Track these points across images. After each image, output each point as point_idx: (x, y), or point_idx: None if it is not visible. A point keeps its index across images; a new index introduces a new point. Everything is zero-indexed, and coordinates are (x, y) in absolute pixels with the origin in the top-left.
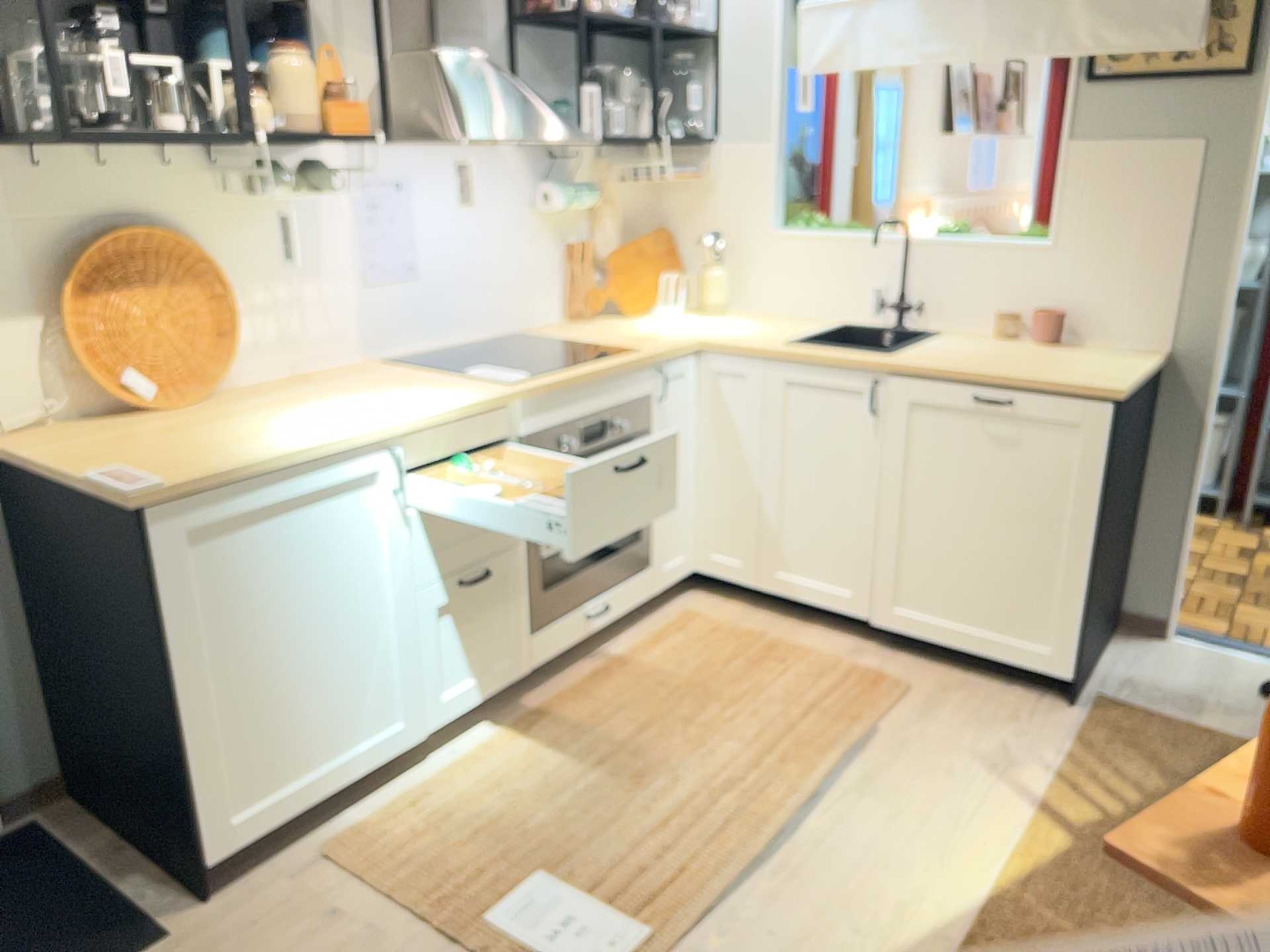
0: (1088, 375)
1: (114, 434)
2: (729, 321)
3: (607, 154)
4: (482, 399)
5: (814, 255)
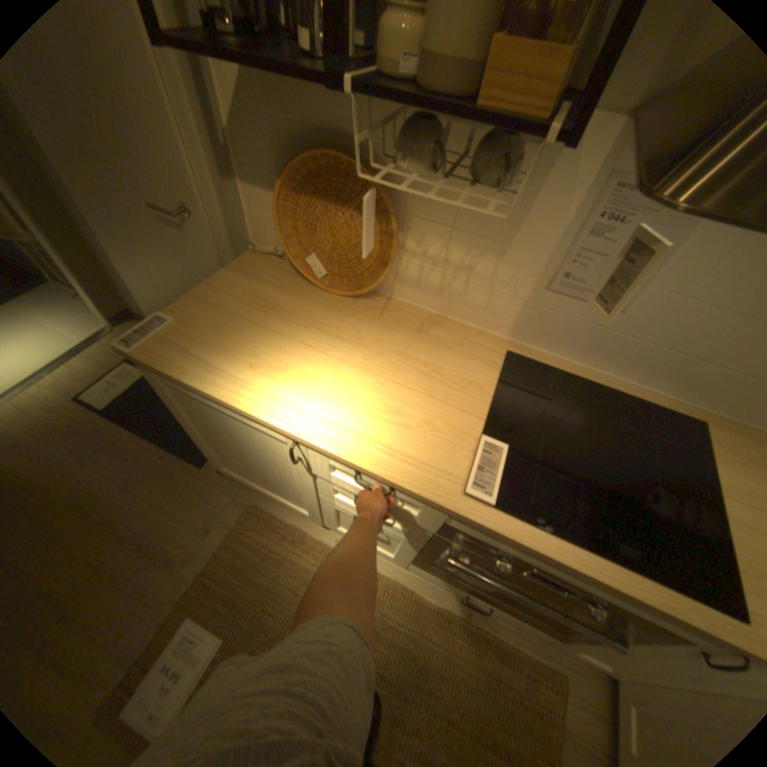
0: None
1: (266, 287)
2: None
3: None
4: (398, 482)
5: None
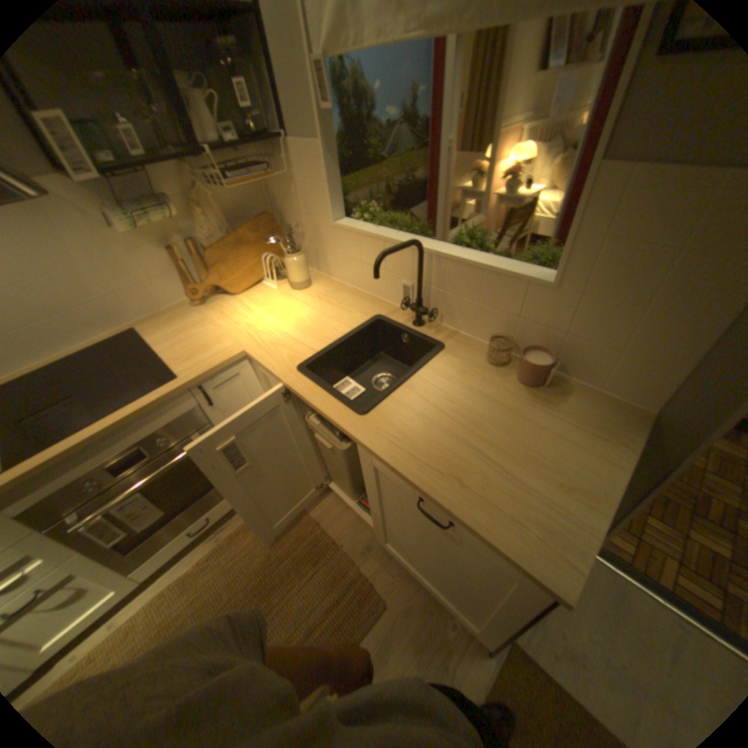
0: (536, 518)
1: None
2: (295, 305)
3: (190, 156)
4: None
5: (360, 249)
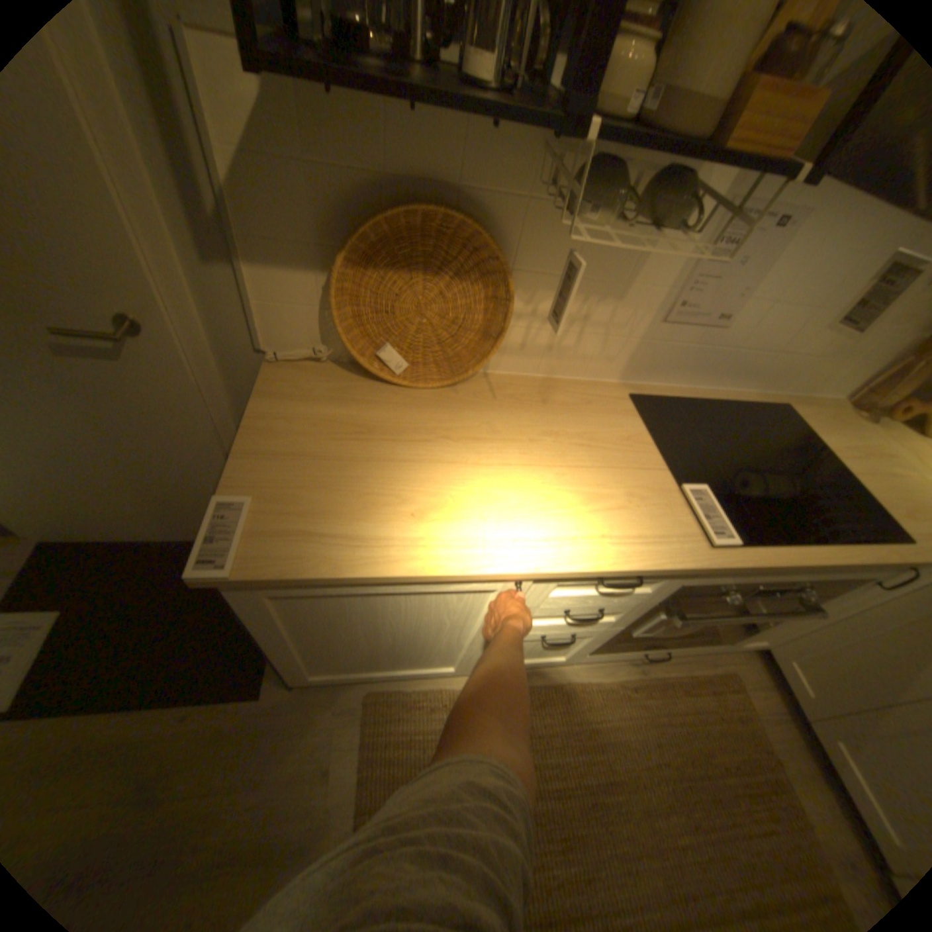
0: None
1: (337, 406)
2: None
3: None
4: (659, 566)
5: None
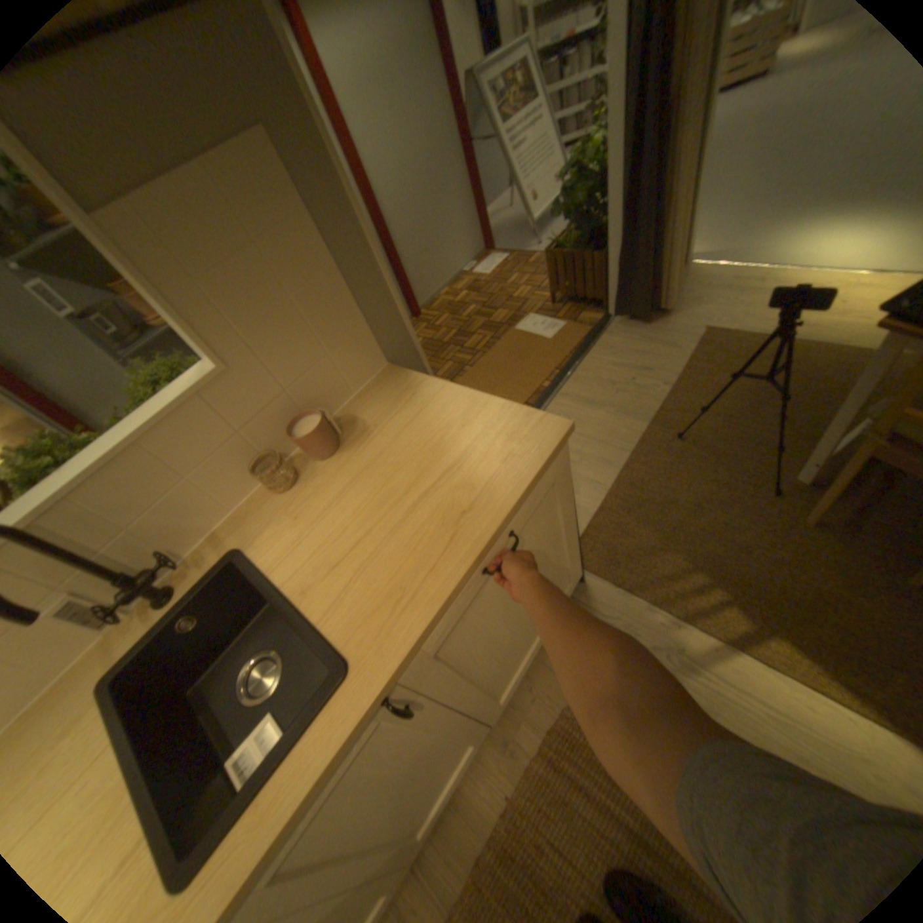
0: (499, 446)
1: None
2: None
3: None
4: None
5: None
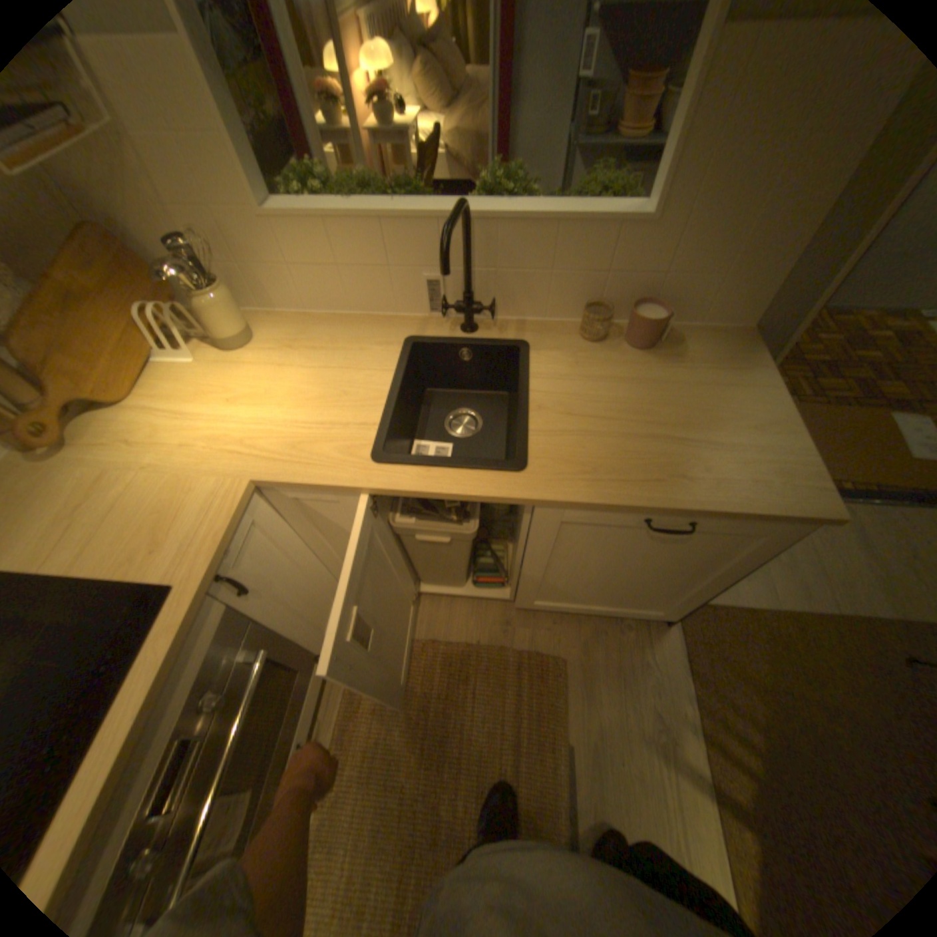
0: (764, 469)
1: None
2: (261, 373)
3: None
4: None
5: (331, 243)
